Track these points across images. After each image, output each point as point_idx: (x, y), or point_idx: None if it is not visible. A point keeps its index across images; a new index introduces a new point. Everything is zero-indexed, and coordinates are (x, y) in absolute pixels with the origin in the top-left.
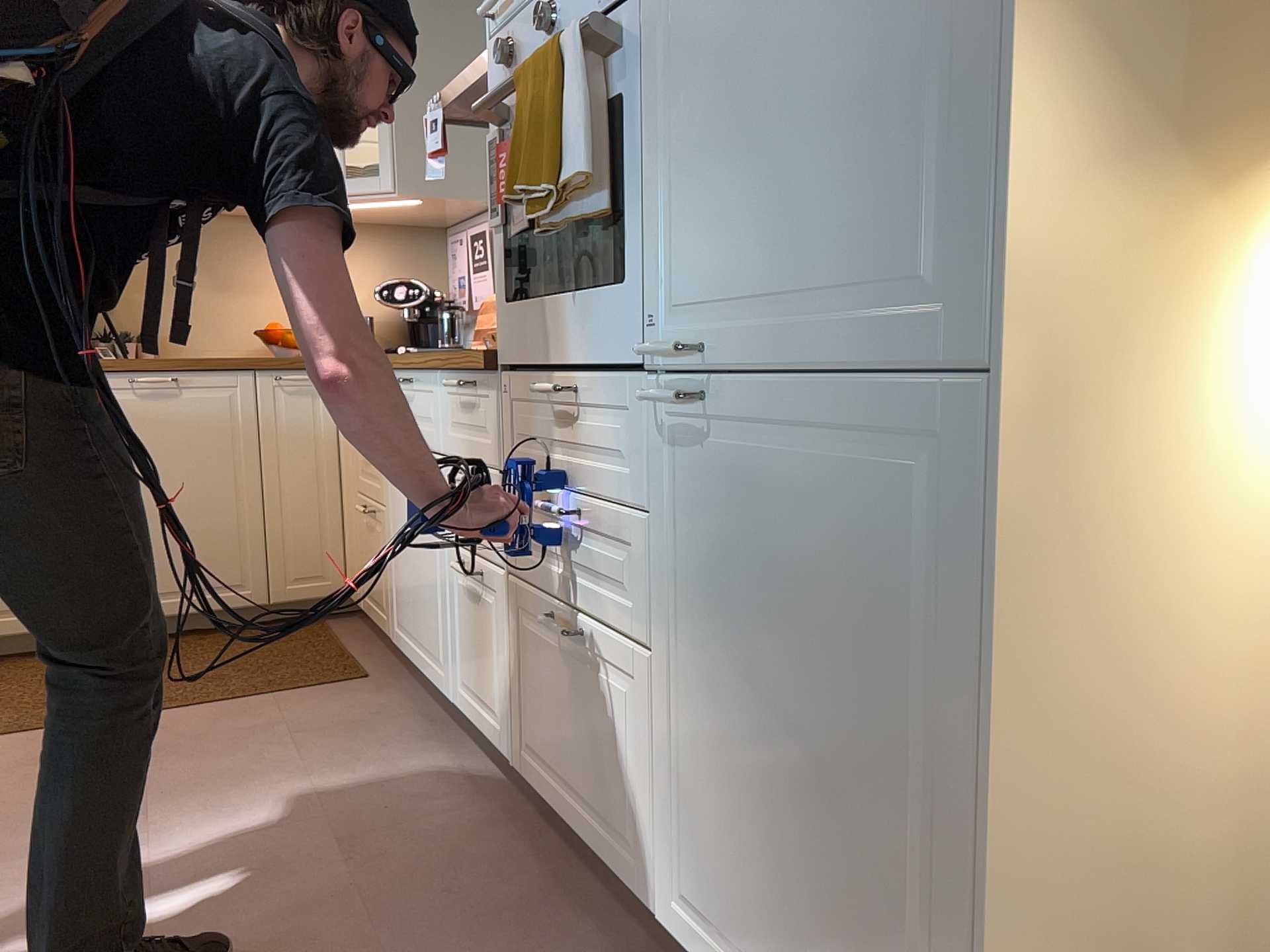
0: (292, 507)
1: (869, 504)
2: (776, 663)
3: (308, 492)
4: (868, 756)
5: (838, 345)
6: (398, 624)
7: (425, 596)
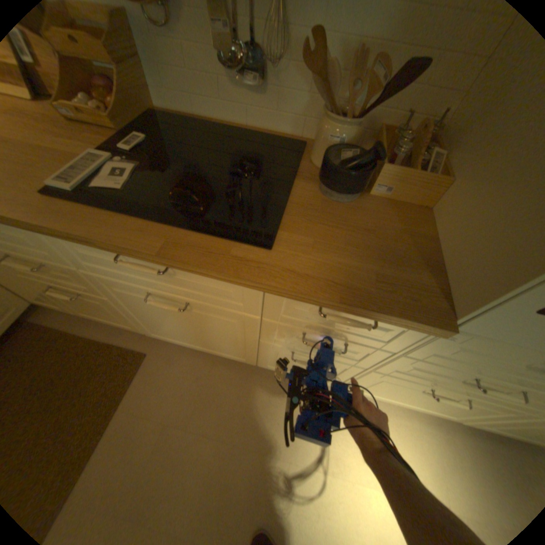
0: None
1: None
2: None
3: None
4: None
5: None
6: (155, 334)
7: (211, 341)
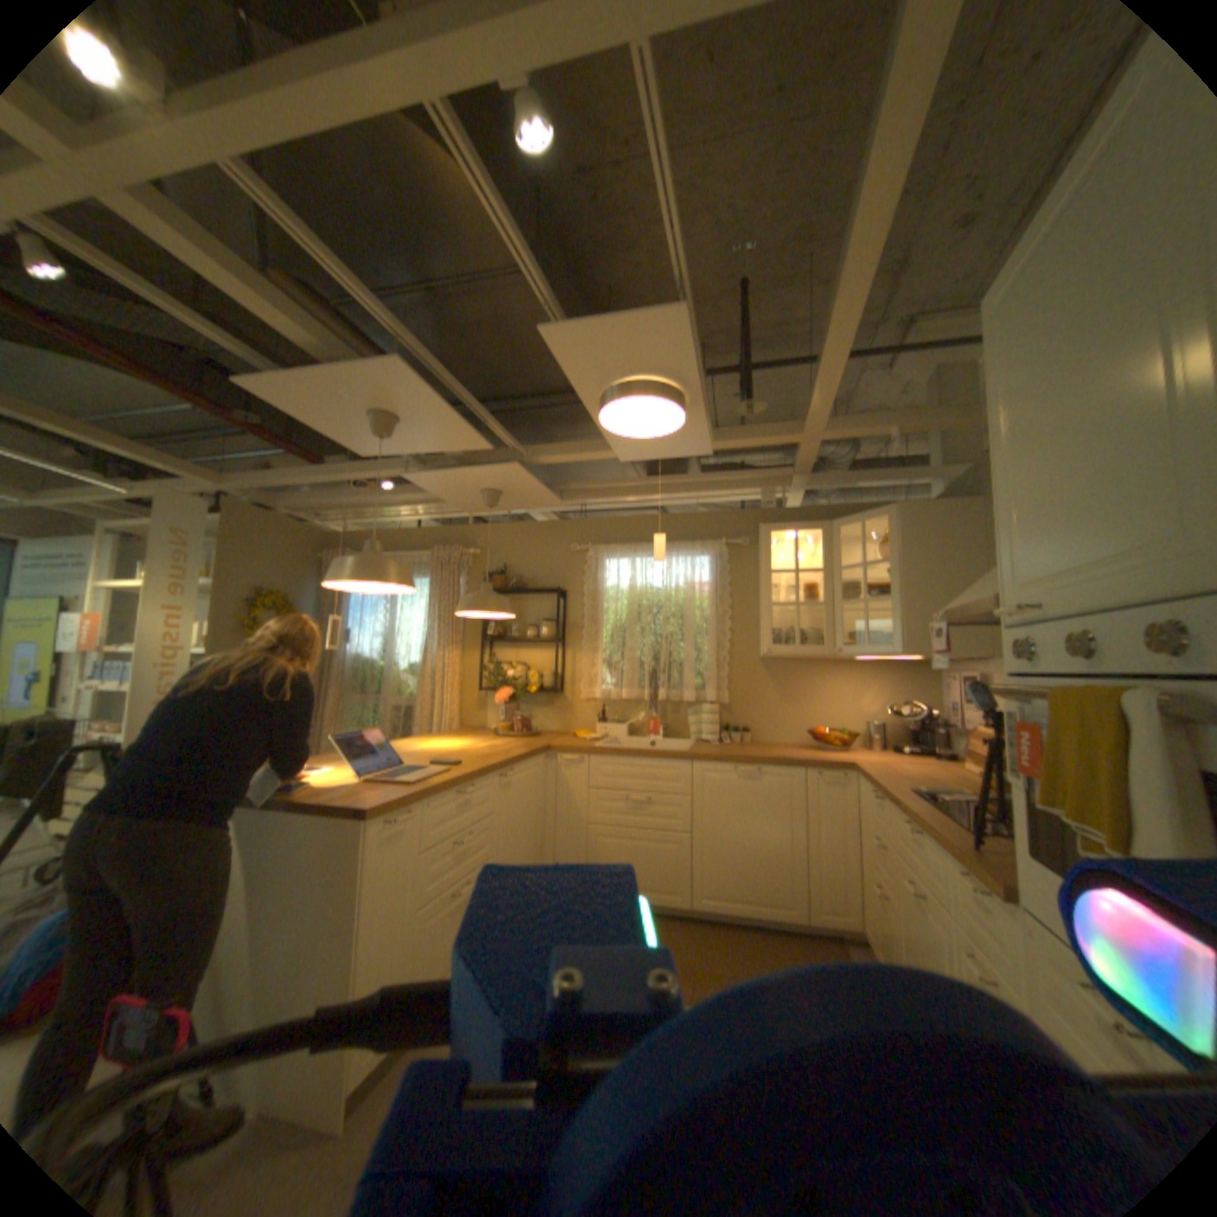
0: (827, 862)
1: None
2: None
3: (837, 853)
4: None
5: None
6: None
7: None
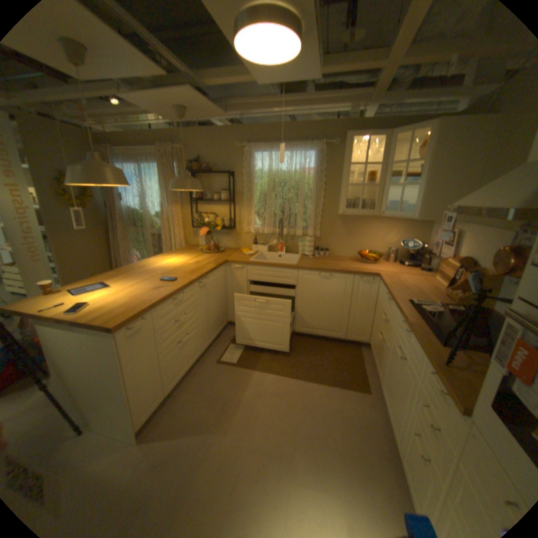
0: (358, 316)
1: None
2: None
3: (364, 312)
4: None
5: None
6: (385, 388)
7: (398, 405)
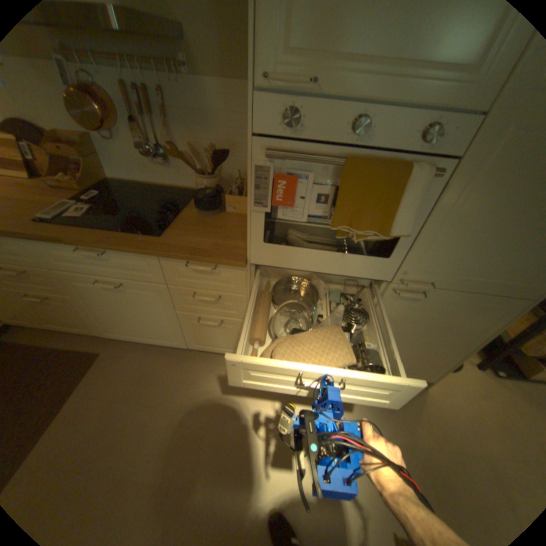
0: None
1: (474, 313)
2: (419, 334)
3: None
4: (444, 343)
5: (486, 289)
6: (106, 332)
7: (146, 324)
